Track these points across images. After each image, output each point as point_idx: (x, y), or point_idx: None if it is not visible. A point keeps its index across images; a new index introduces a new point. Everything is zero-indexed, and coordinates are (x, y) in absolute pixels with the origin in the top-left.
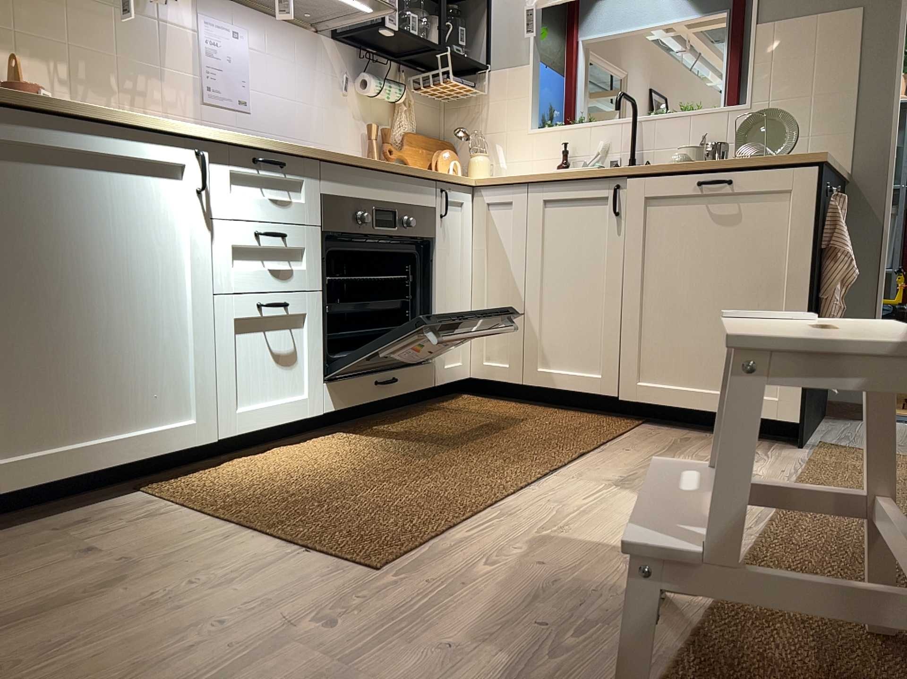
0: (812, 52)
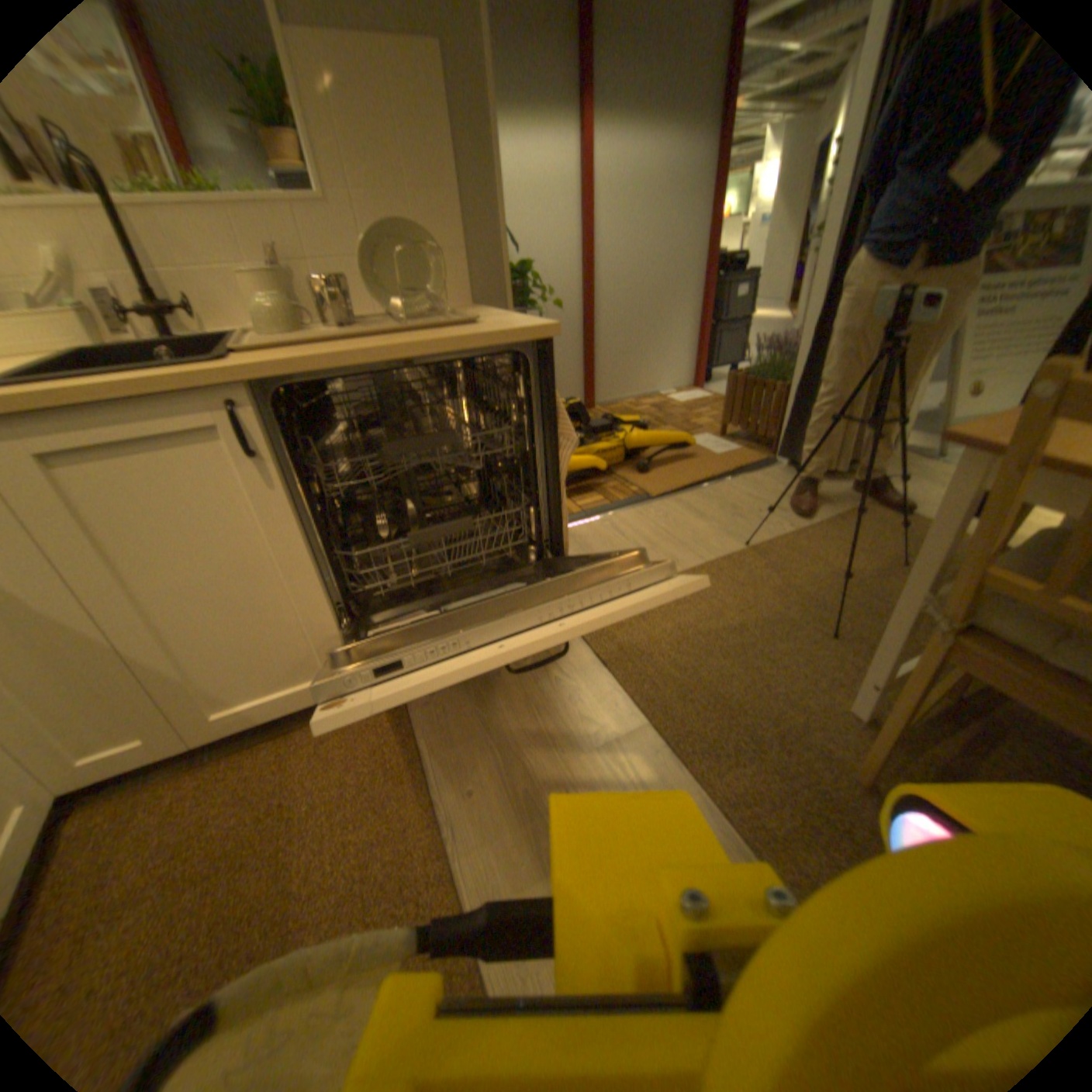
0: (395, 107)
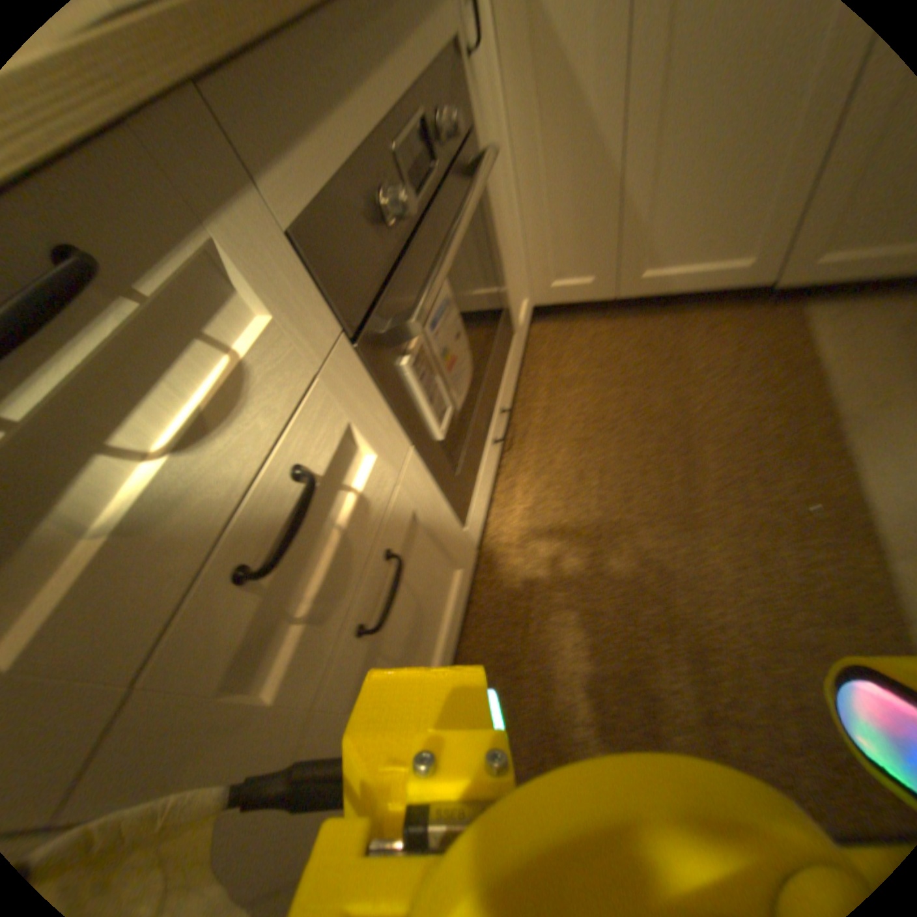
0: None
